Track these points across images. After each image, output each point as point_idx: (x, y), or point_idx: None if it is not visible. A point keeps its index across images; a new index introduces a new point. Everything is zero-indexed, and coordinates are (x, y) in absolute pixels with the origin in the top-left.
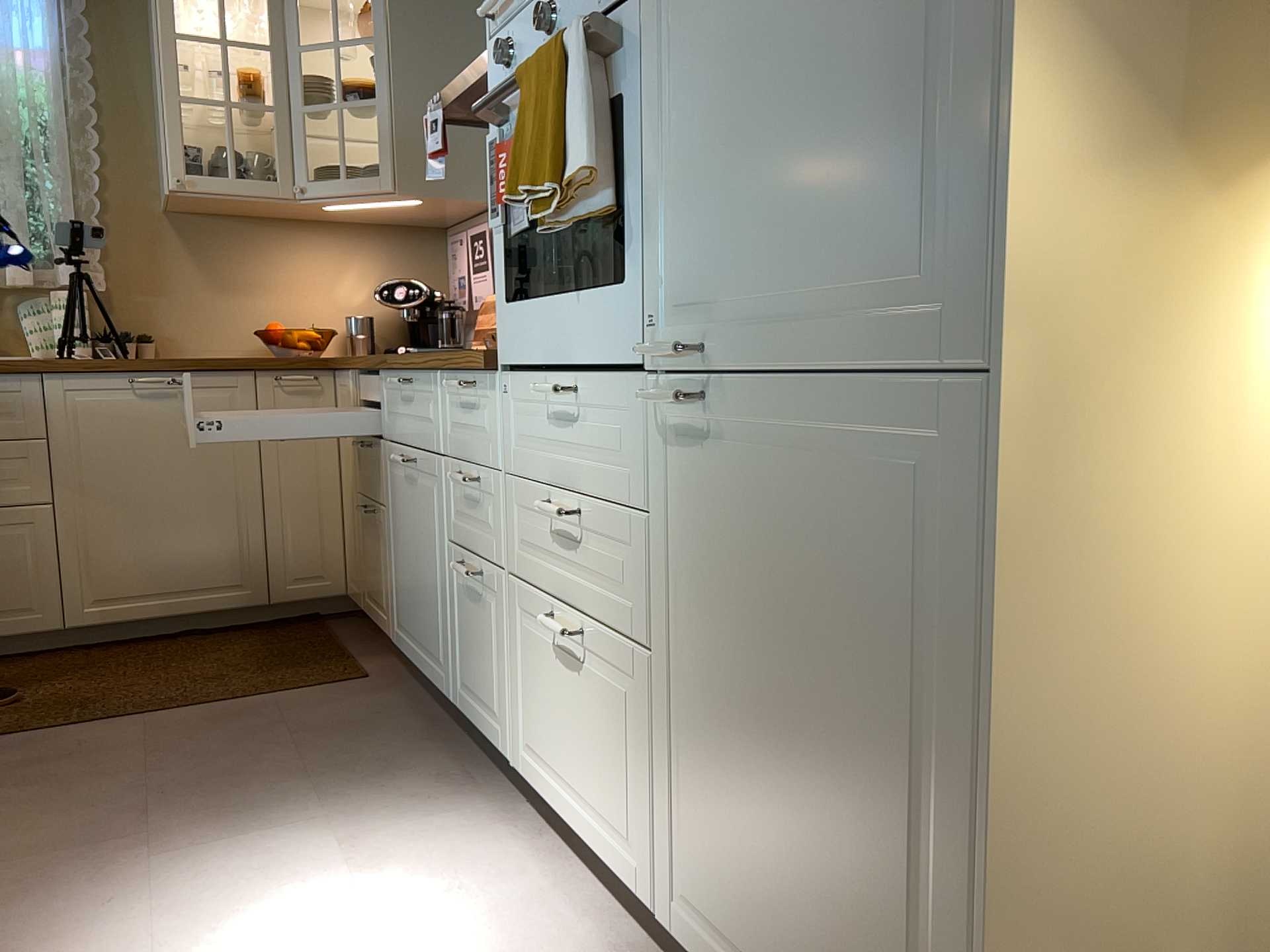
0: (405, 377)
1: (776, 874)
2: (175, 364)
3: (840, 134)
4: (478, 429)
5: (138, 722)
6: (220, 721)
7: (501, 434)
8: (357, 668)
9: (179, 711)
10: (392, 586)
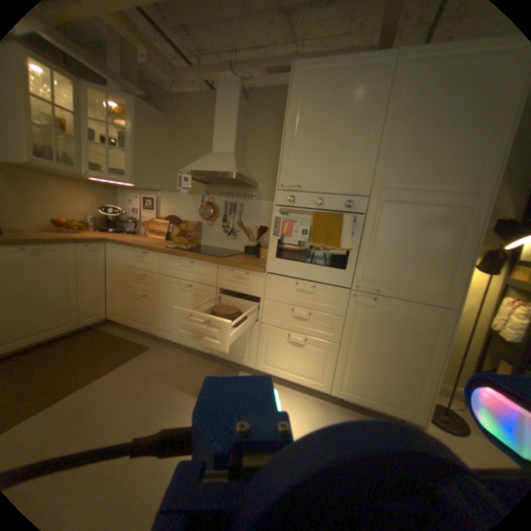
0: (185, 260)
1: (378, 380)
2: (42, 241)
3: (425, 265)
4: (245, 284)
5: (82, 391)
6: (118, 379)
7: (262, 288)
8: (139, 345)
9: (94, 381)
10: (159, 319)
